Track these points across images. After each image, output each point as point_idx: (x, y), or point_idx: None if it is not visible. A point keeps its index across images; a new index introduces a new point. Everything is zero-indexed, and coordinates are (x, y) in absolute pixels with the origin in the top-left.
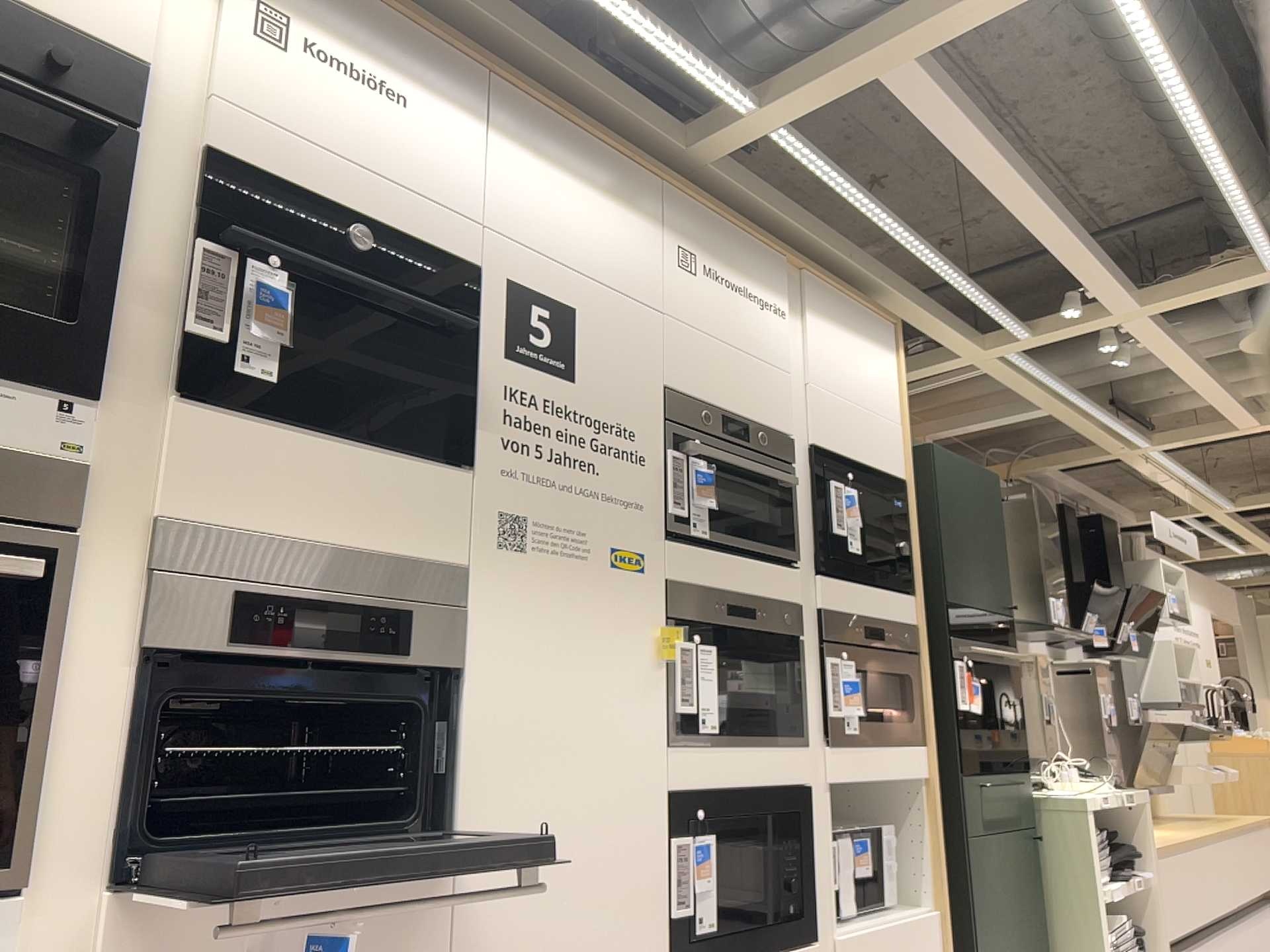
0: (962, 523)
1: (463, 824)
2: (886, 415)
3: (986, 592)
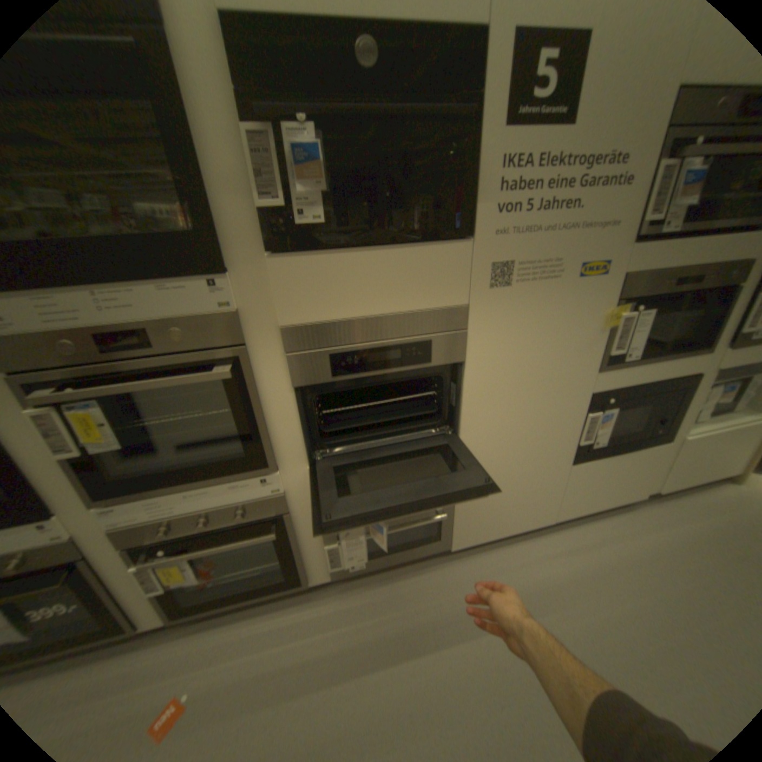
0: None
1: (463, 425)
2: None
3: None
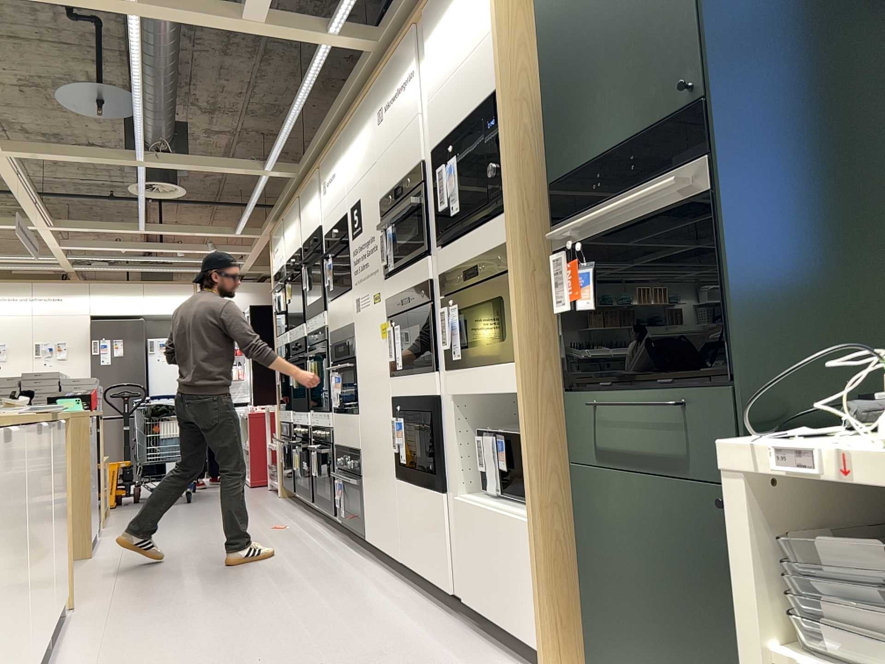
0: (584, 42)
1: (358, 405)
2: (482, 38)
3: (632, 109)
